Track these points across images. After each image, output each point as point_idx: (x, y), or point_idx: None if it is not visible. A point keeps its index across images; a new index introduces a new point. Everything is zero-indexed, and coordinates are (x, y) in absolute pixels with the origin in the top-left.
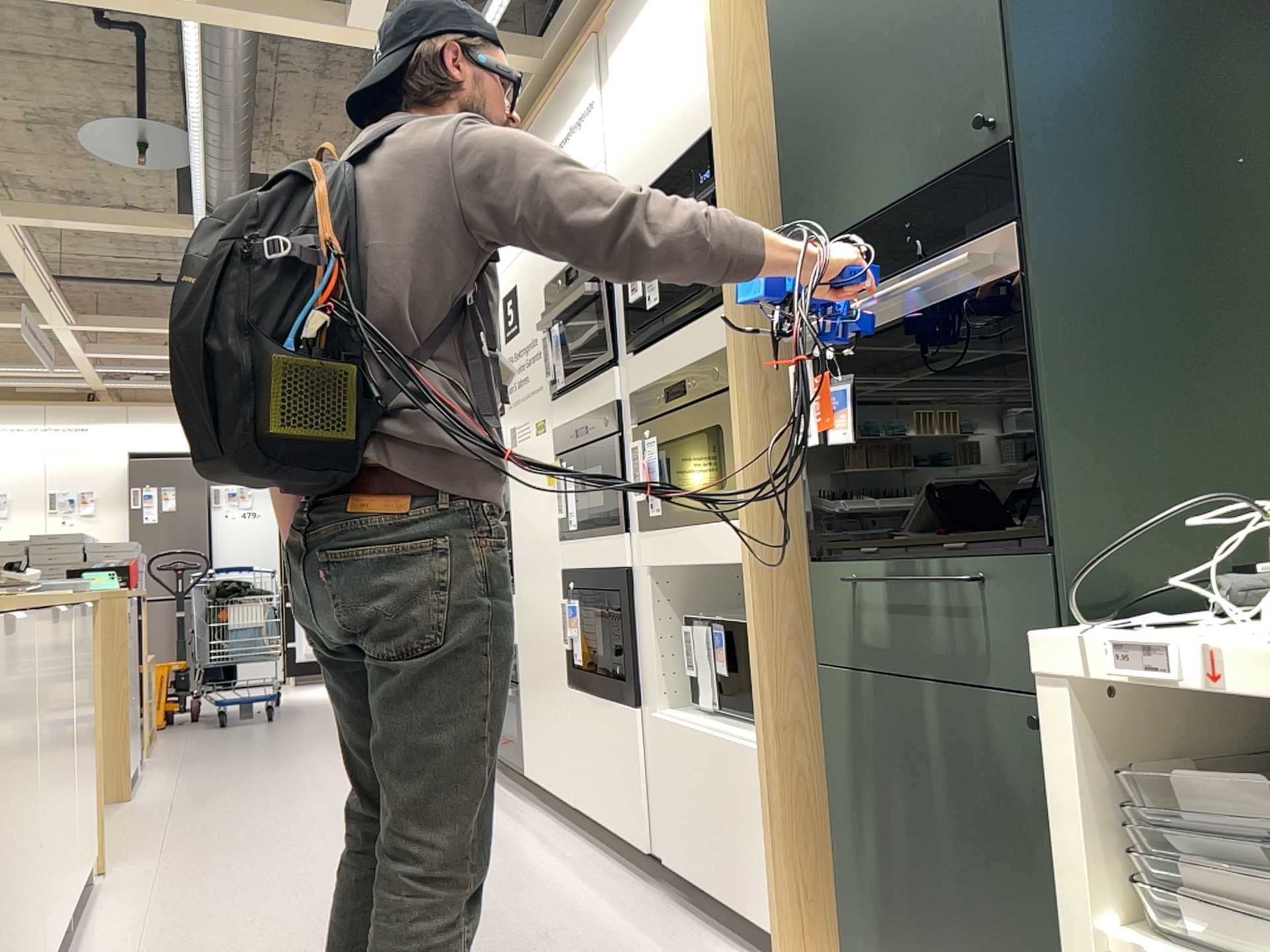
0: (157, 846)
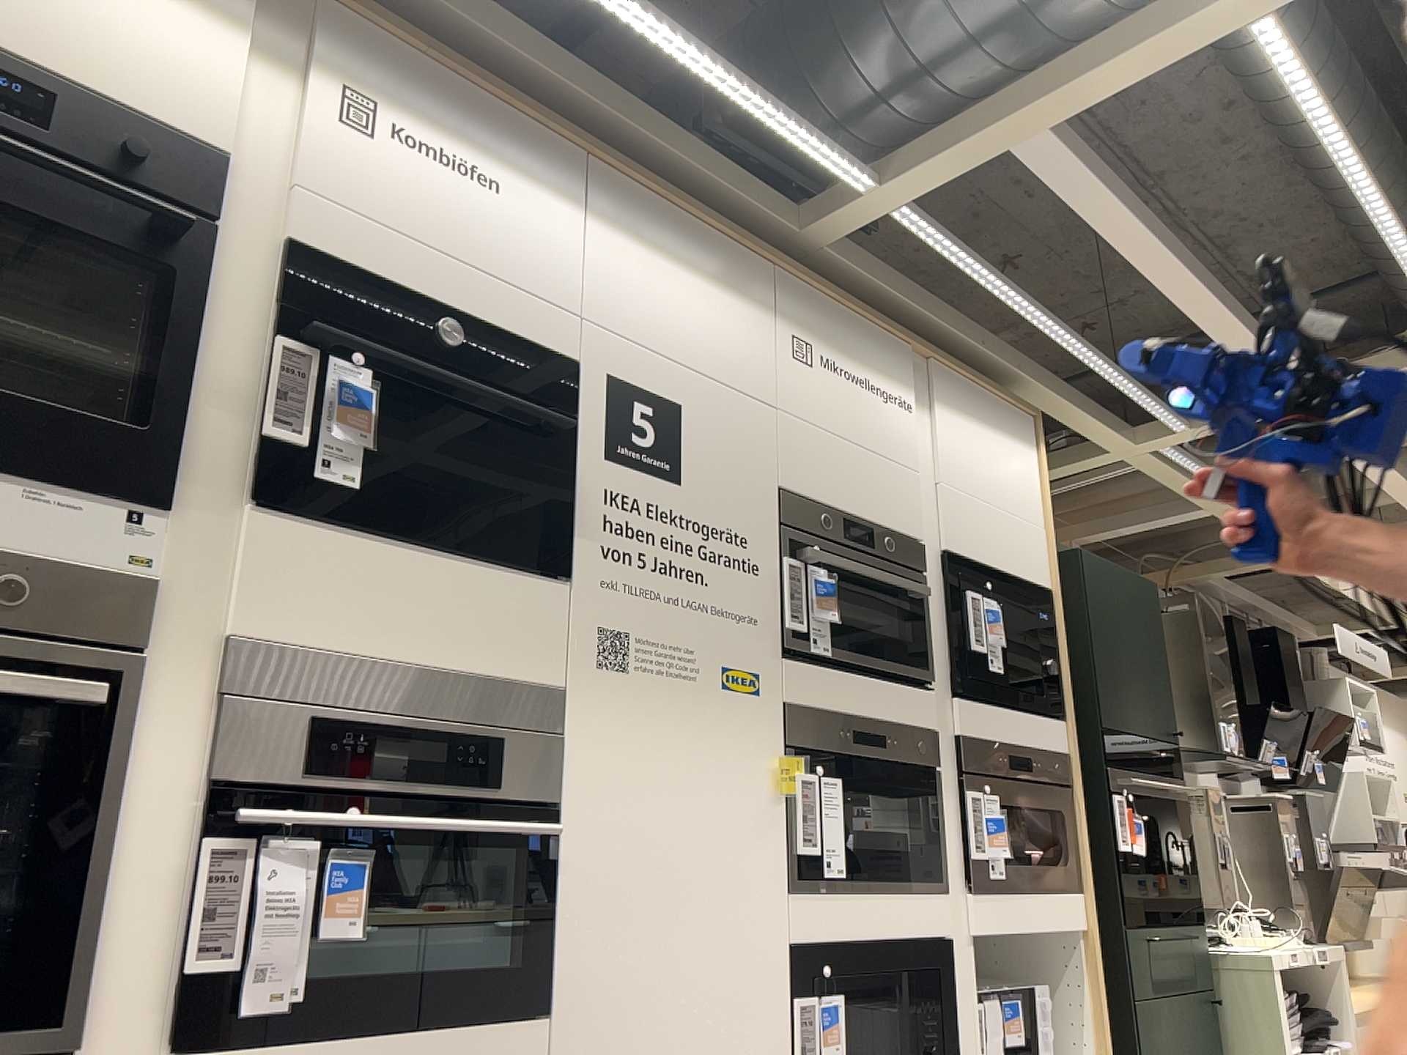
0: None
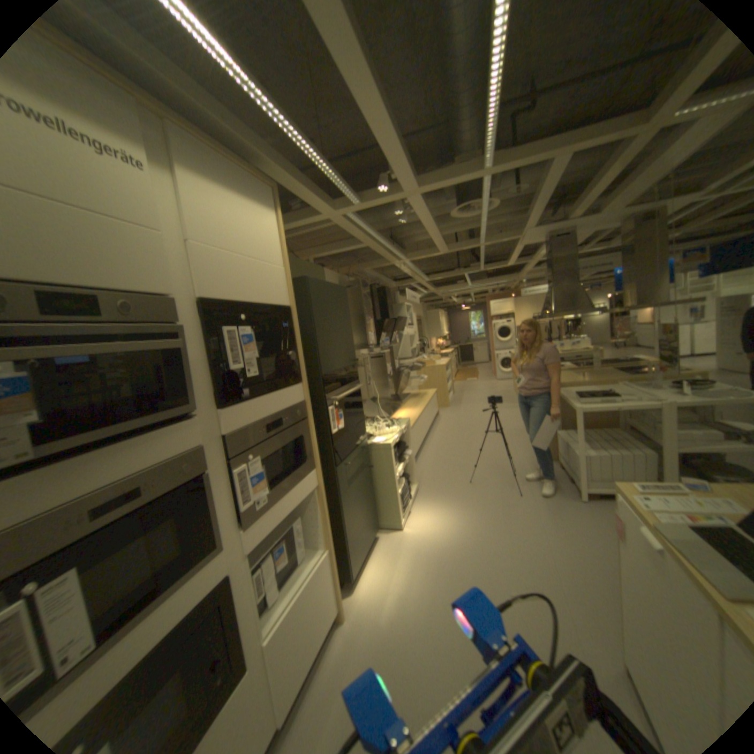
0: None
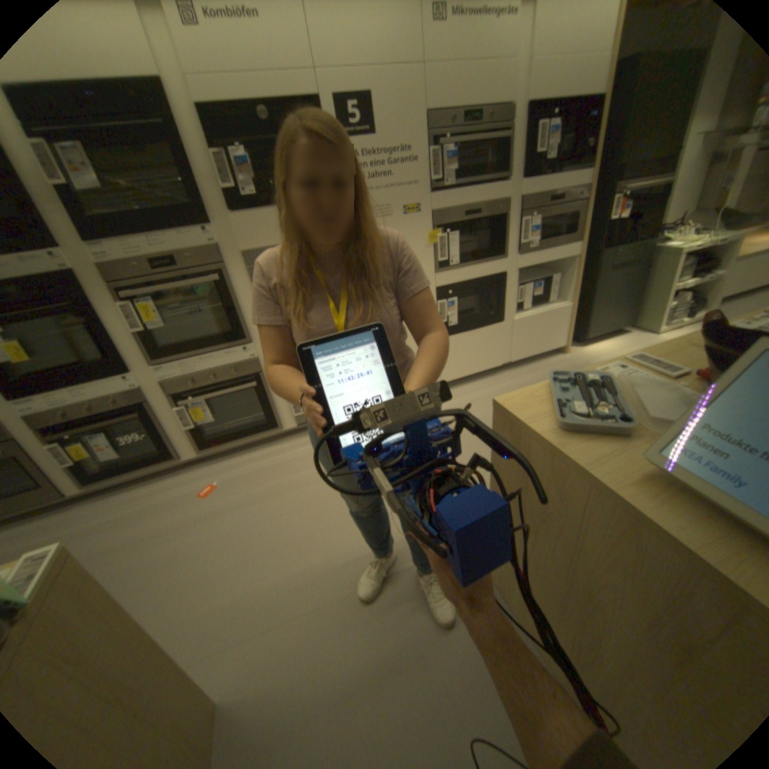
0: (410, 575)
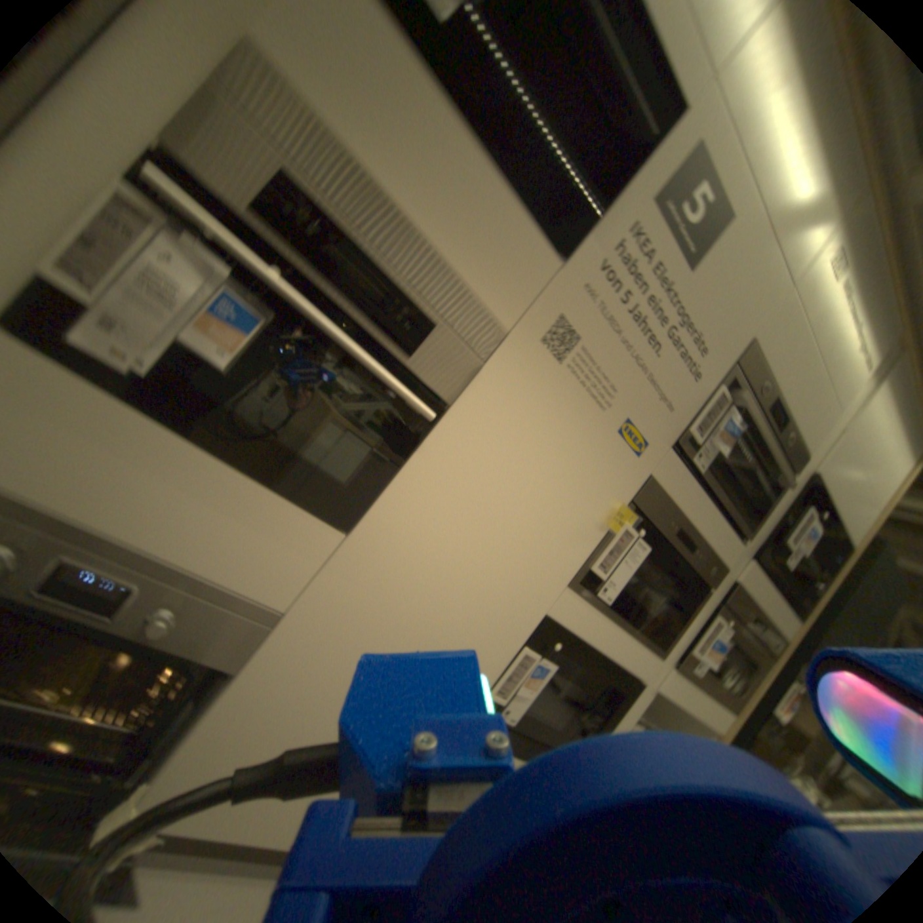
0: None
